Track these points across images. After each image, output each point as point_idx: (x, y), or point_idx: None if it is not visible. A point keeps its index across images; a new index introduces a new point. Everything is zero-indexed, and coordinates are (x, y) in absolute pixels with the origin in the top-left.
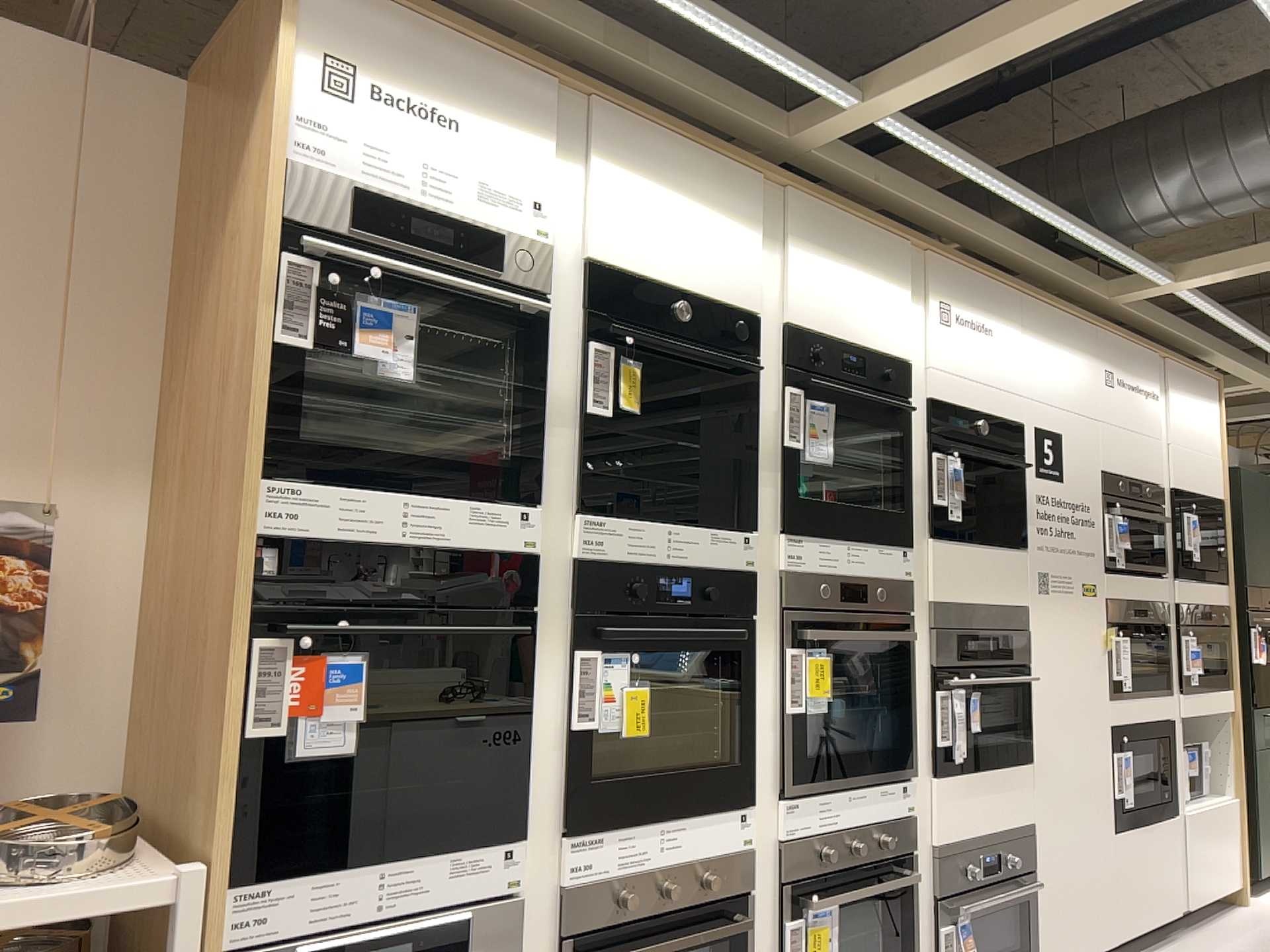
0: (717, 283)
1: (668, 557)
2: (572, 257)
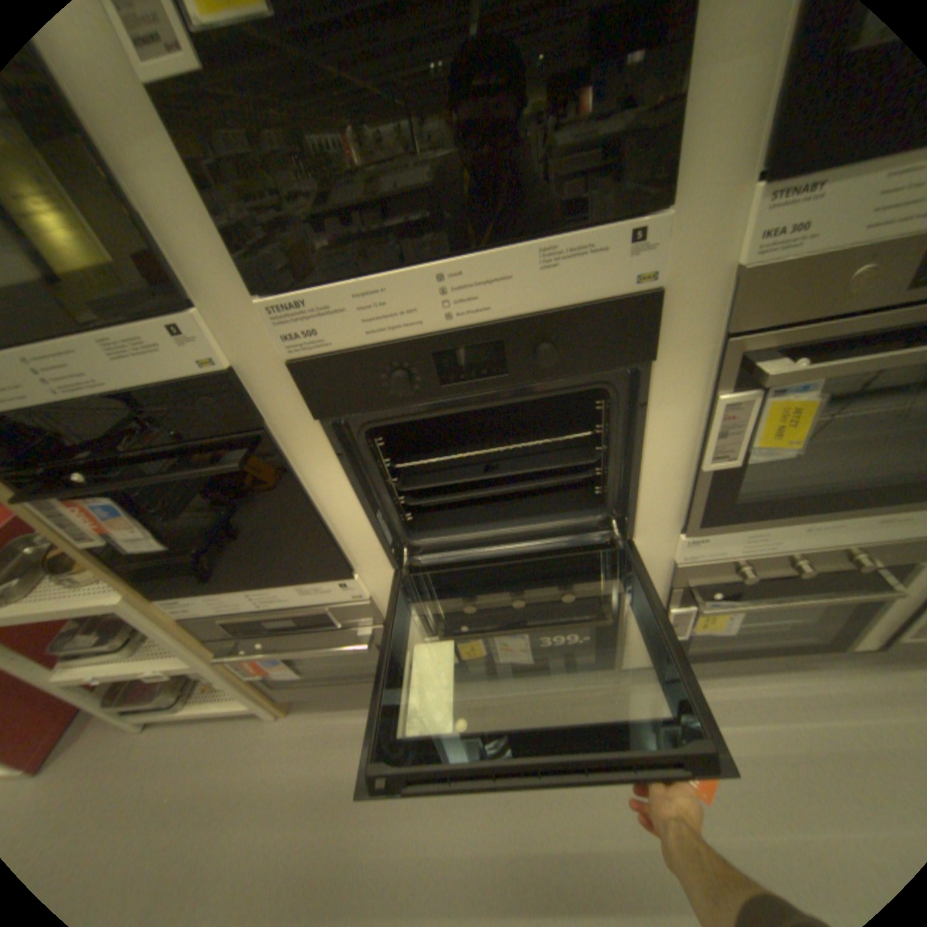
0: None
1: (448, 320)
2: None
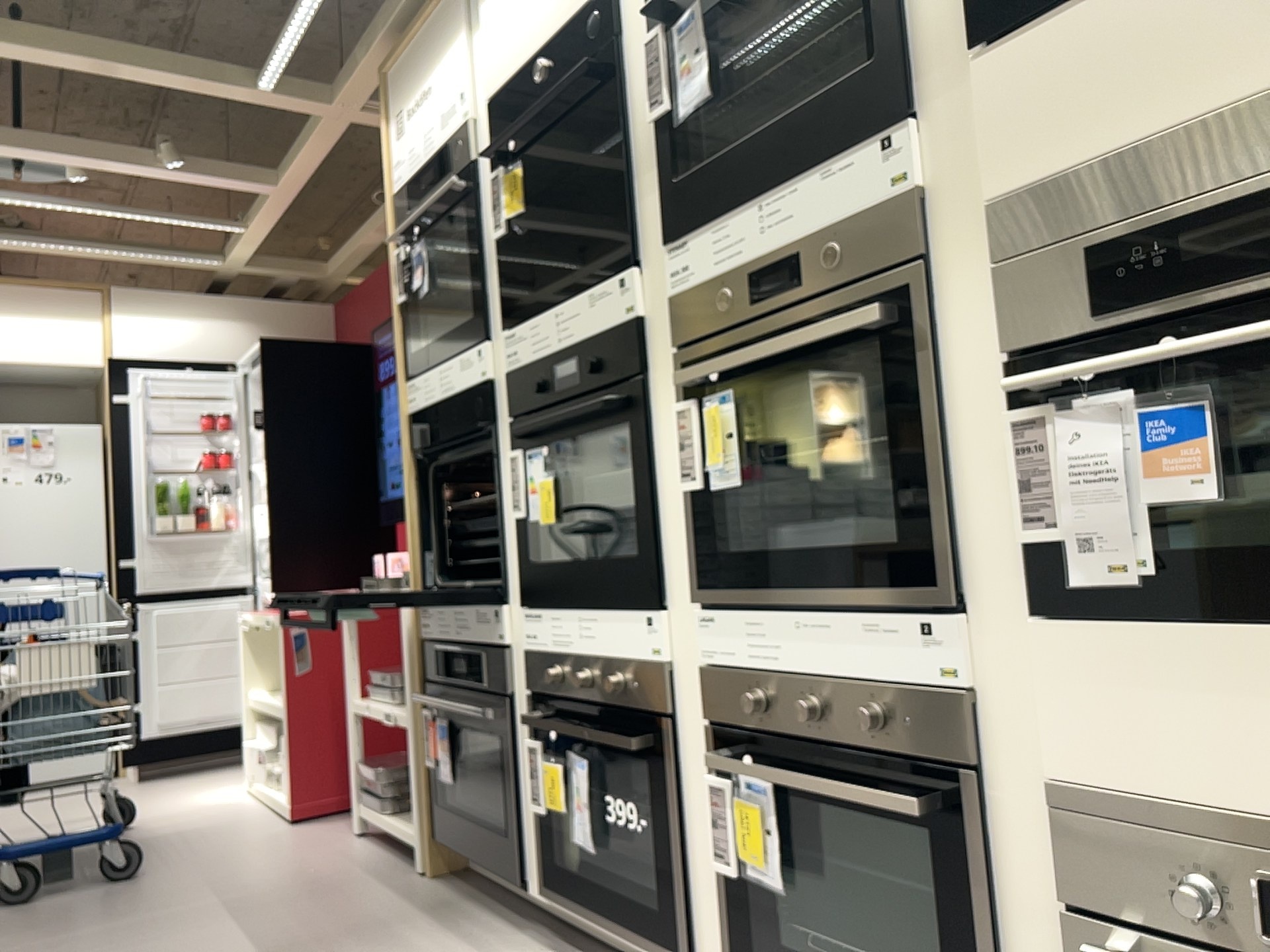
0: None
1: (557, 342)
2: (483, 107)
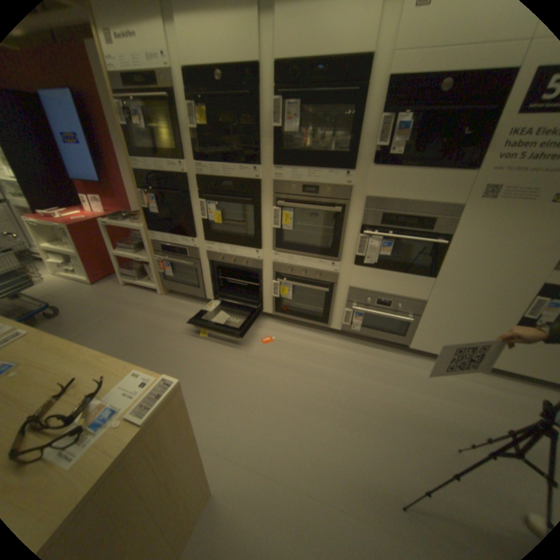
0: (234, 52)
1: (224, 176)
2: (176, 68)
